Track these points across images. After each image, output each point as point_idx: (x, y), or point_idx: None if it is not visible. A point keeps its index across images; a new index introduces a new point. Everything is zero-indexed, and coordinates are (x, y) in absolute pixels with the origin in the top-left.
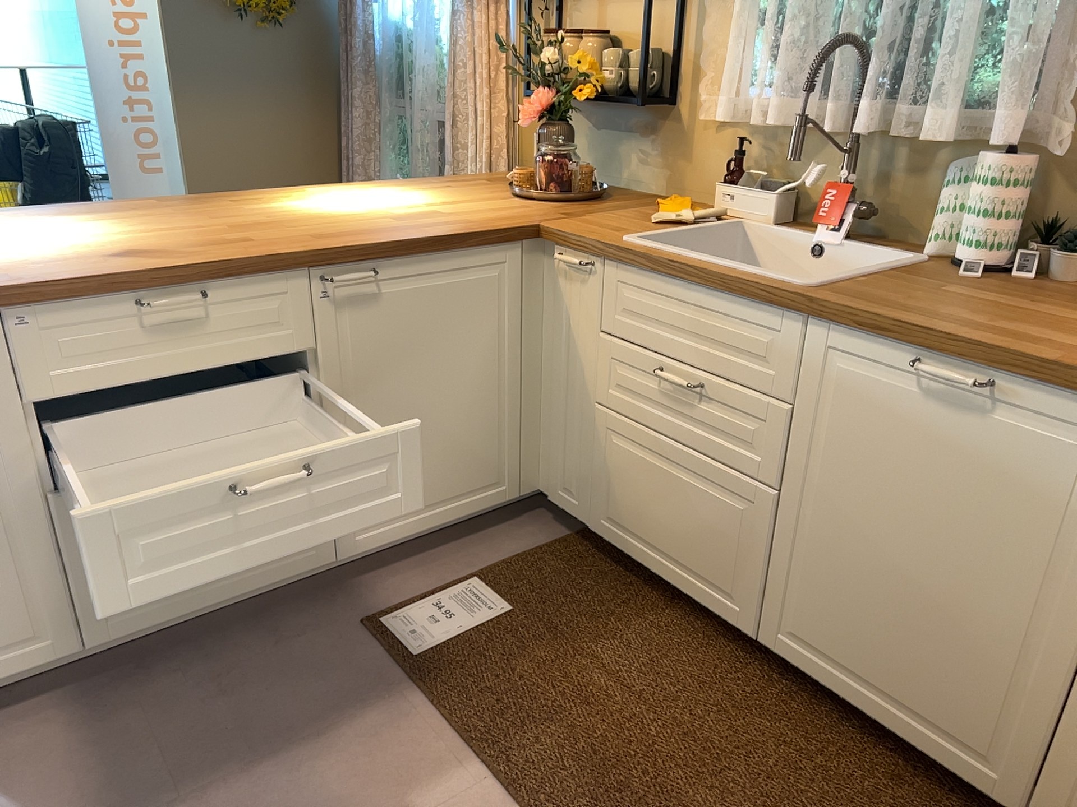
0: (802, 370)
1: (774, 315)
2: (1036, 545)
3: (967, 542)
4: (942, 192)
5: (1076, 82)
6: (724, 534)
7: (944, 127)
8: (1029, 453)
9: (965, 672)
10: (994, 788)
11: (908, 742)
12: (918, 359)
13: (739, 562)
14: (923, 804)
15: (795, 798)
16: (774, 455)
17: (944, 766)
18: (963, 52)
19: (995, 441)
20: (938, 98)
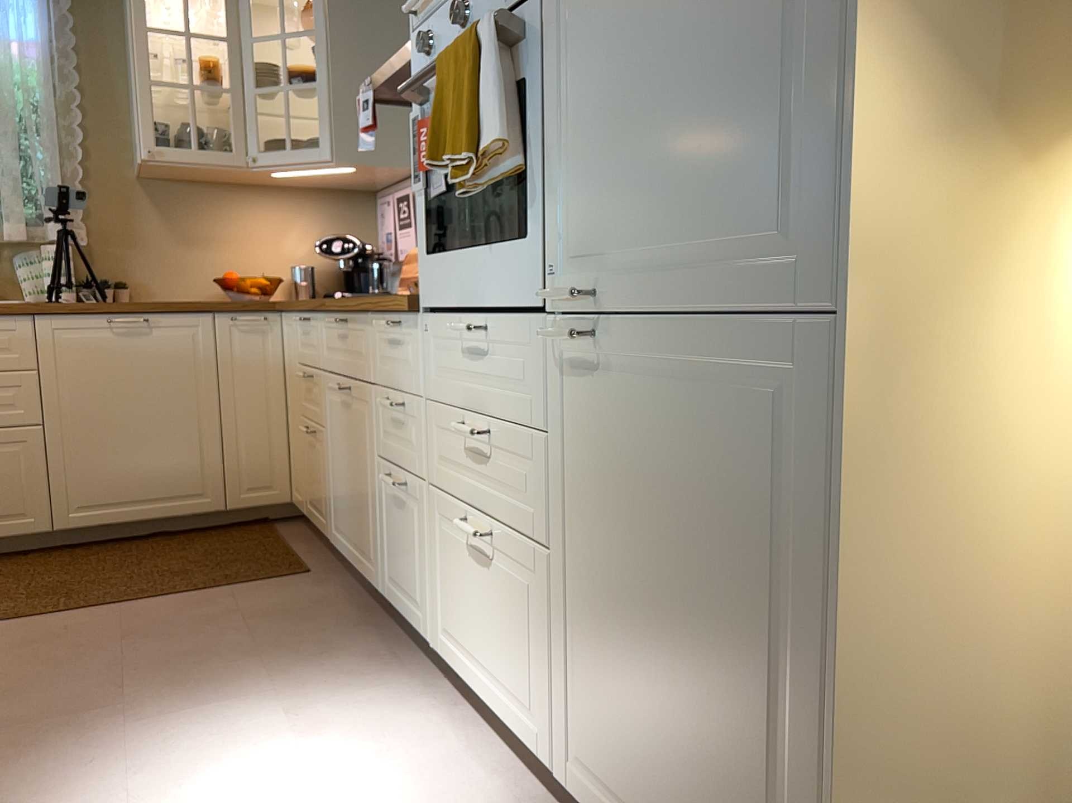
0: (36, 348)
1: (8, 321)
2: (187, 381)
3: (159, 396)
4: (15, 271)
5: (76, 211)
6: (5, 475)
7: (22, 231)
8: (171, 343)
9: (179, 459)
10: (209, 505)
11: (165, 517)
12: (108, 319)
13: (24, 487)
14: (185, 539)
15: (142, 559)
16: (32, 404)
17: (185, 515)
18: (18, 193)
19: (155, 344)
20: (8, 217)
